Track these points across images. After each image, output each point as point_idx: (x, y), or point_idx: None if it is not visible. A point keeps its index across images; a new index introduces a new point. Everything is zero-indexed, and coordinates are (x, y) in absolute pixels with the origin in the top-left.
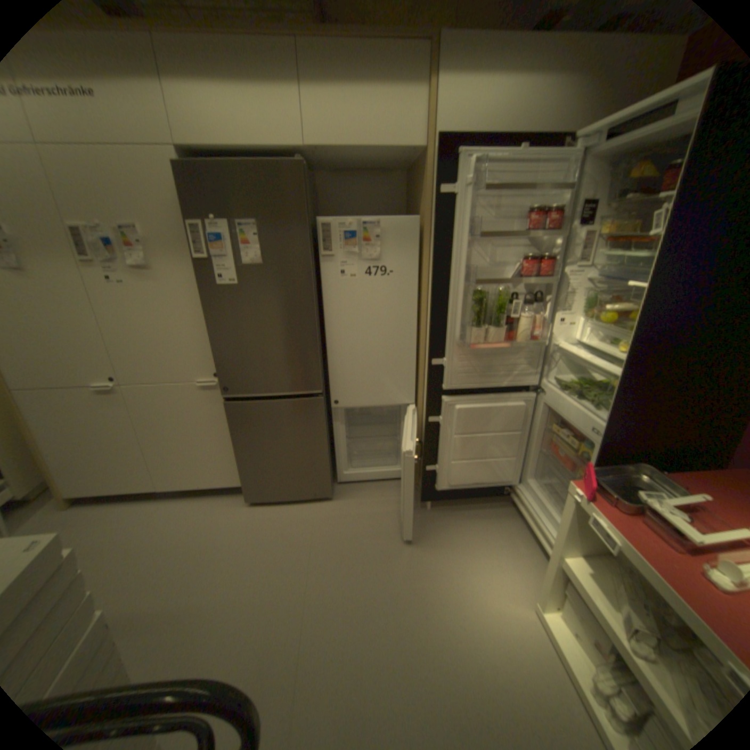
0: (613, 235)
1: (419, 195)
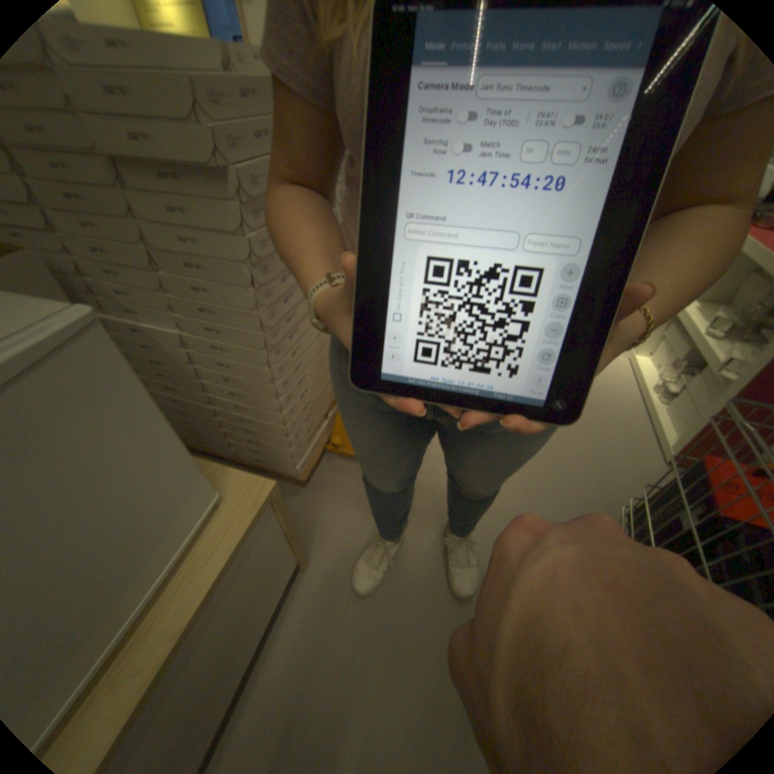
0: None
1: None
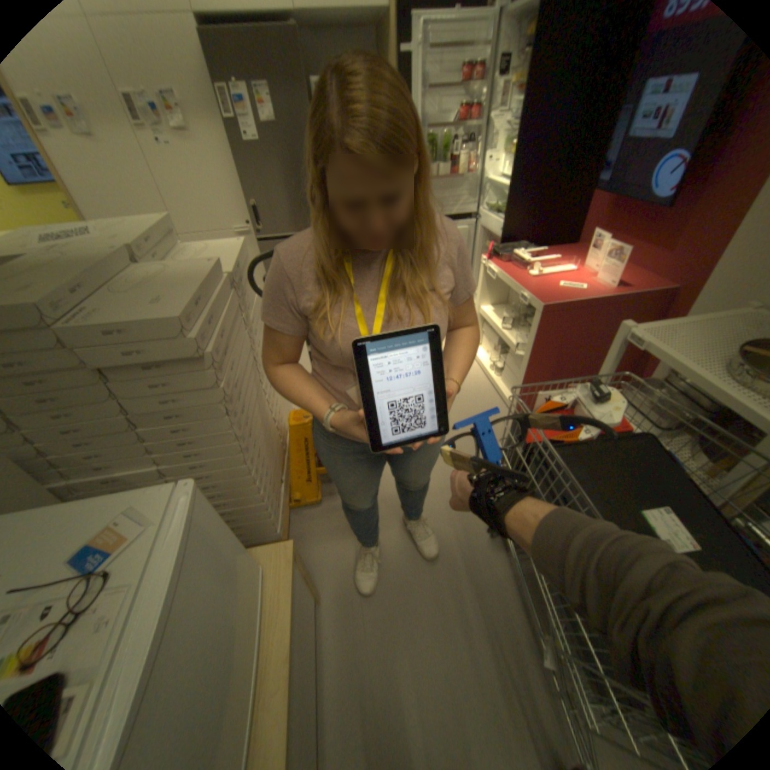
0: (519, 85)
1: (387, 53)
